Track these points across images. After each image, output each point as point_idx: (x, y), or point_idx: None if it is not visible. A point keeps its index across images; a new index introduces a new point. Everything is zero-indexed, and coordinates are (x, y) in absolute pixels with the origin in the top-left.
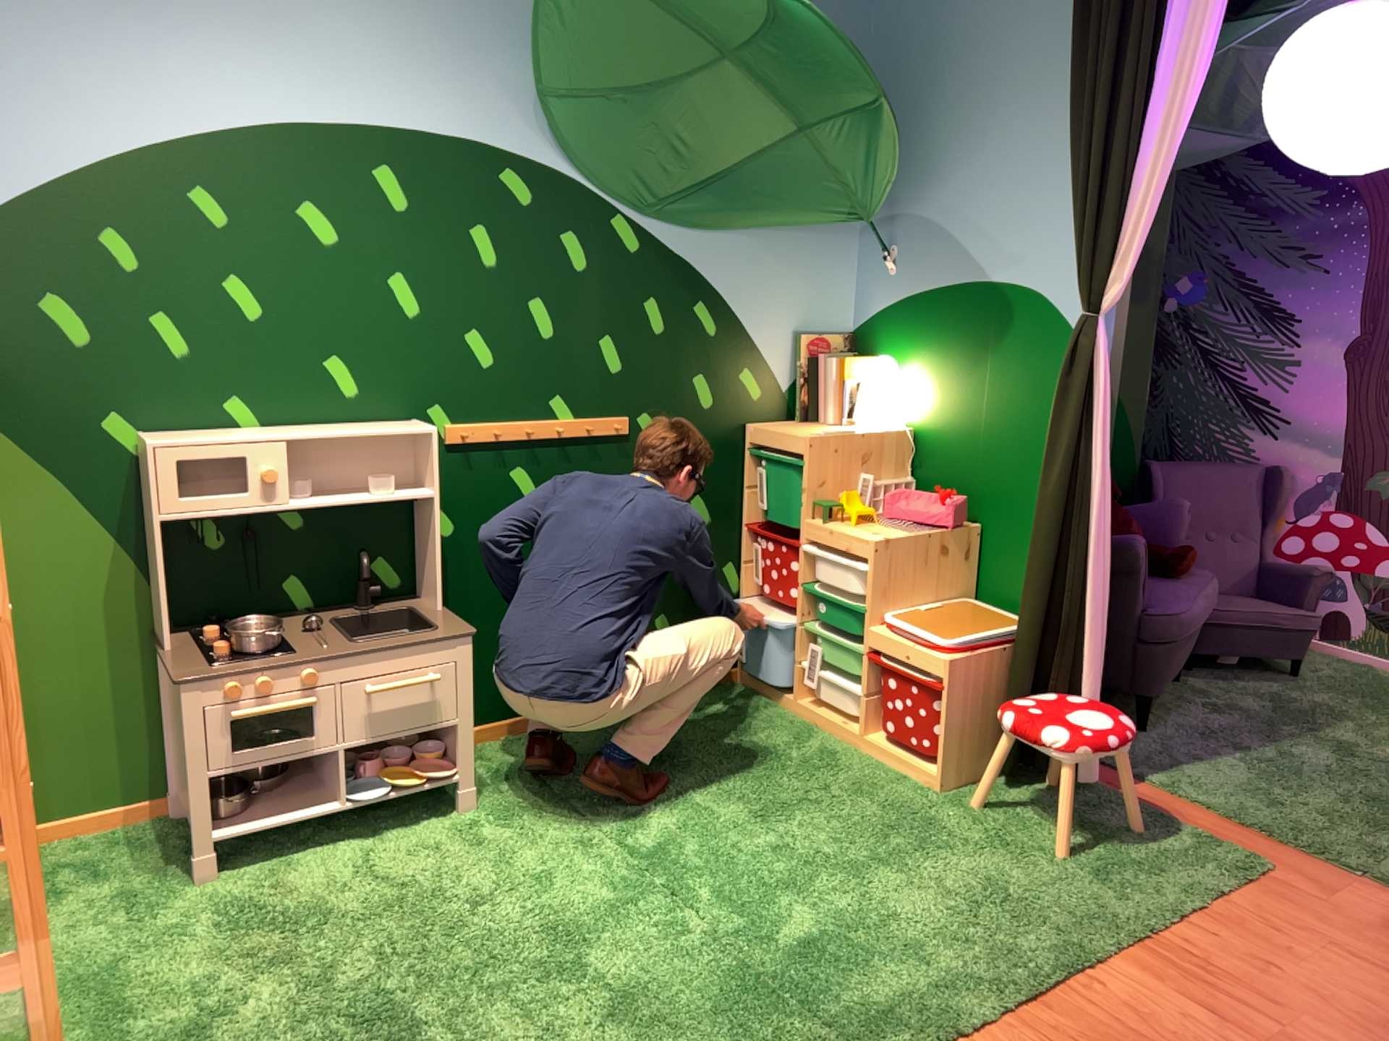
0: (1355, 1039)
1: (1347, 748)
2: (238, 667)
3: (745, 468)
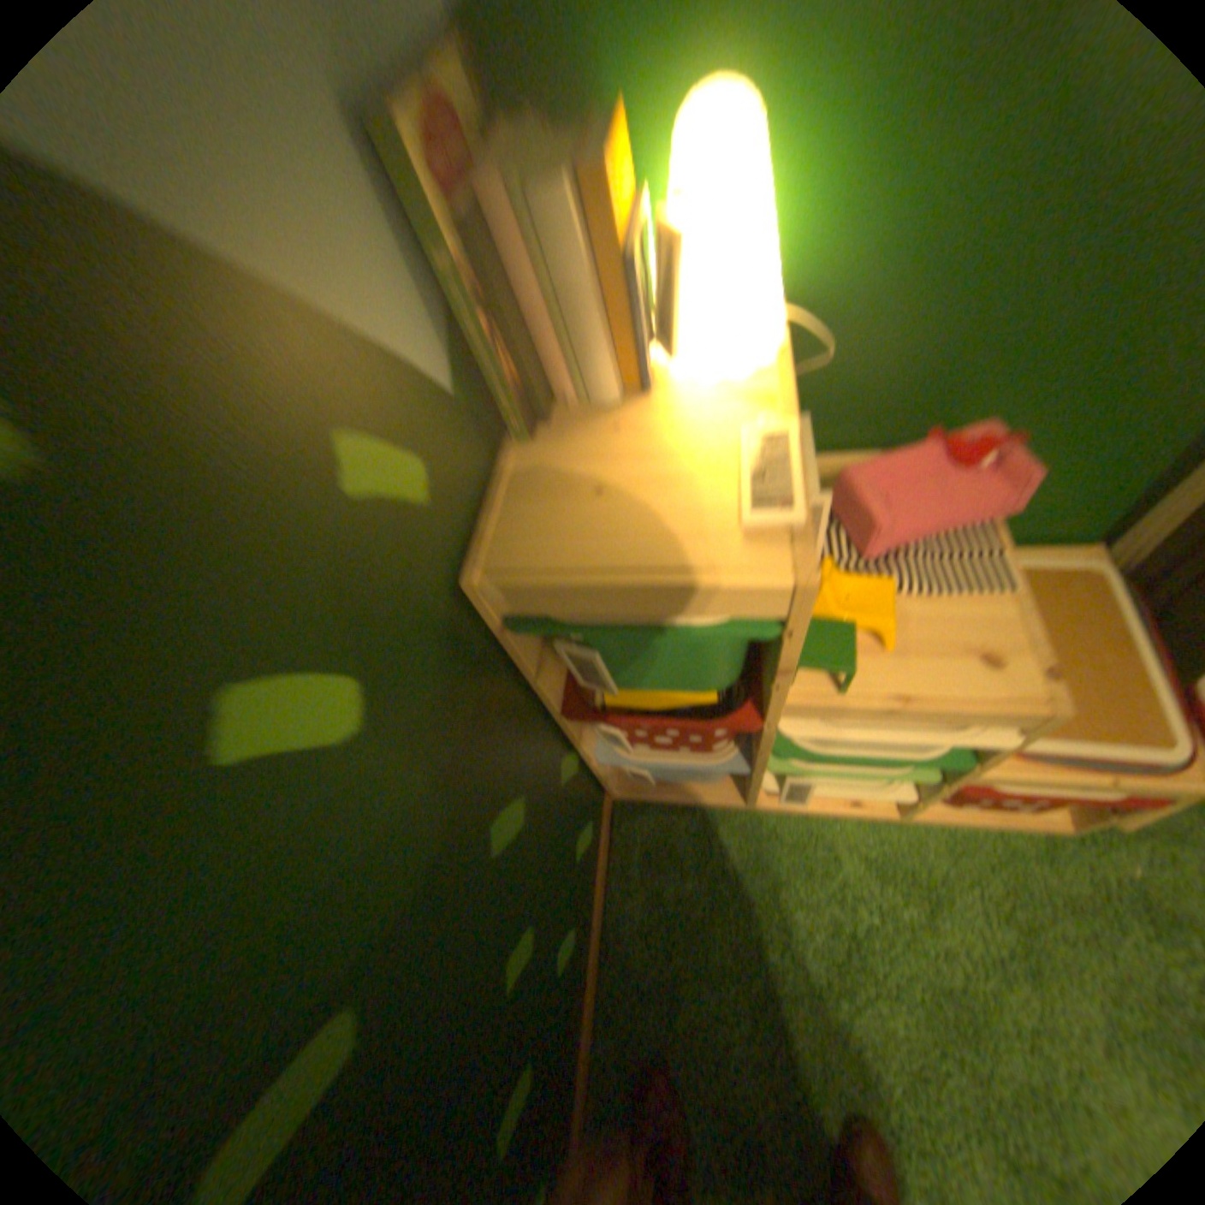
0: None
1: None
2: None
3: (510, 656)
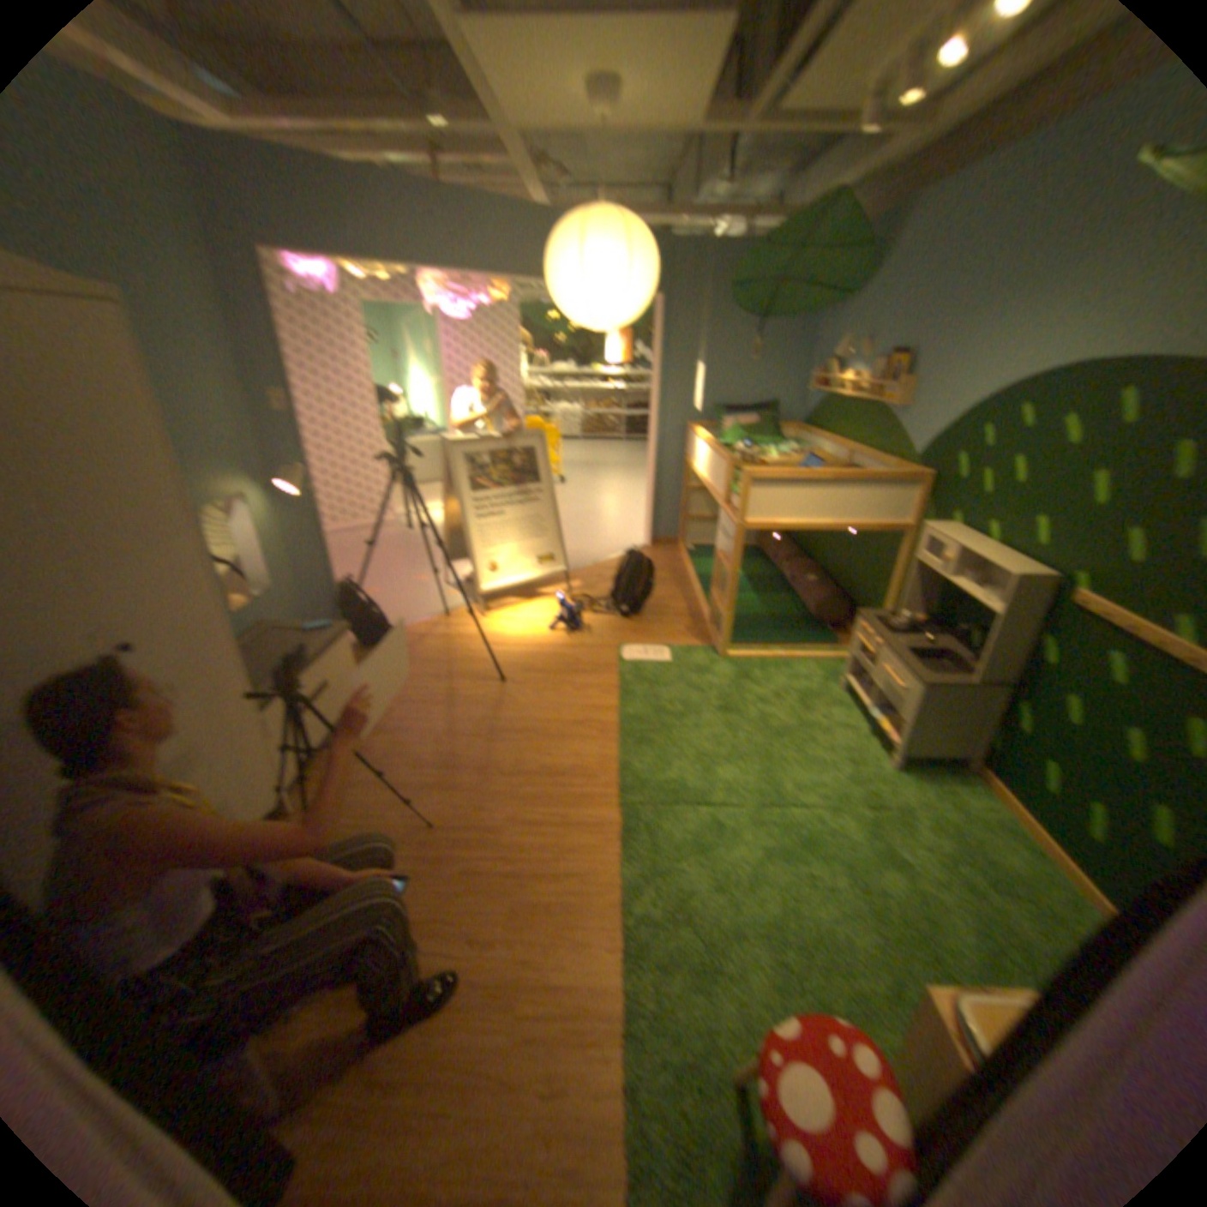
0: (472, 1053)
1: None
2: (870, 622)
3: None
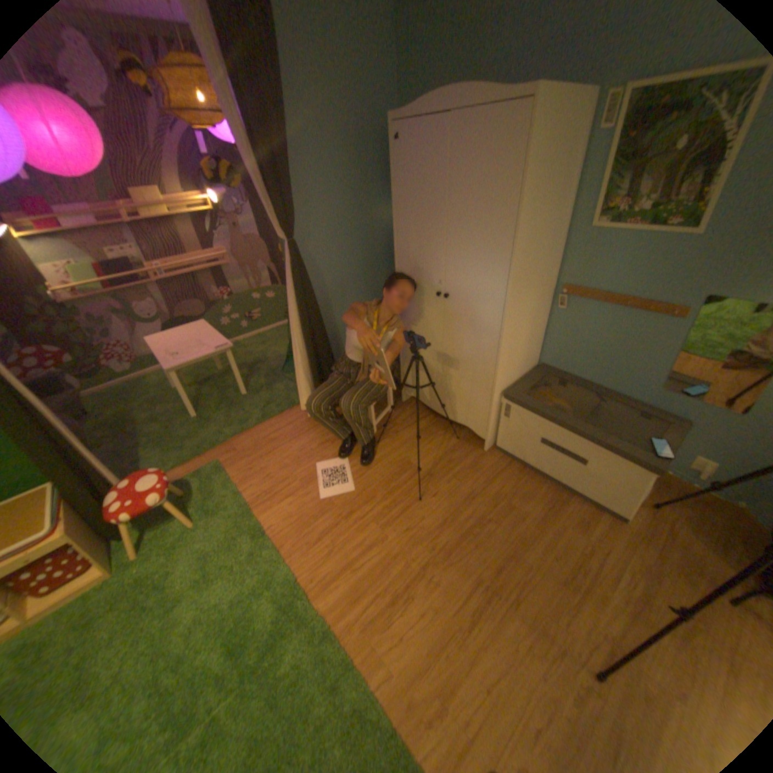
0: (301, 466)
1: (152, 418)
2: None
3: None
